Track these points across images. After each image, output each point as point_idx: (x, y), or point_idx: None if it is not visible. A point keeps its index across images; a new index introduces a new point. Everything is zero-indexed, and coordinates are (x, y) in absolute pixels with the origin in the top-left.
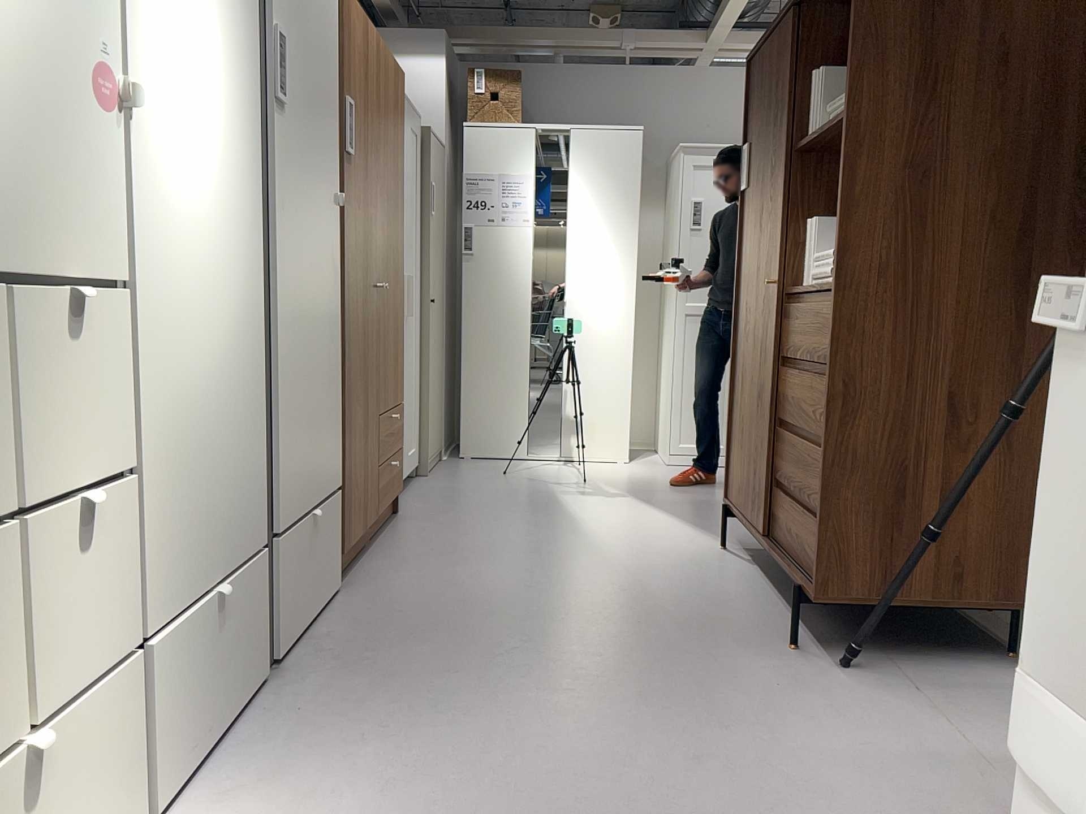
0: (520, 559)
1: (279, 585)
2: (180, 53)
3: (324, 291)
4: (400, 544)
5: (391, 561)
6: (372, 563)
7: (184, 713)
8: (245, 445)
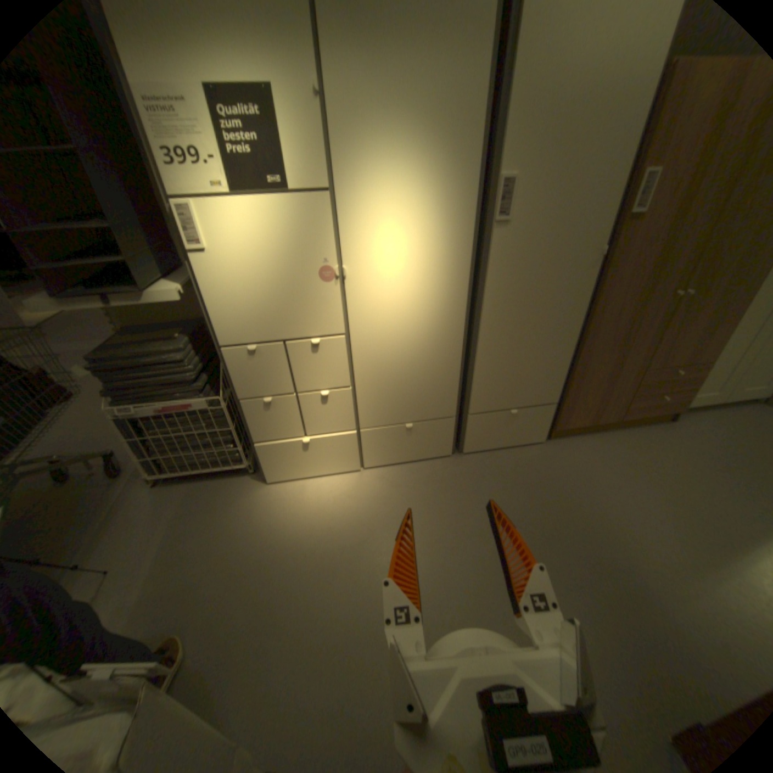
0: (670, 504)
1: (469, 430)
2: (389, 238)
3: (559, 311)
4: (630, 441)
5: (601, 447)
6: (591, 440)
7: (385, 450)
8: (441, 382)
